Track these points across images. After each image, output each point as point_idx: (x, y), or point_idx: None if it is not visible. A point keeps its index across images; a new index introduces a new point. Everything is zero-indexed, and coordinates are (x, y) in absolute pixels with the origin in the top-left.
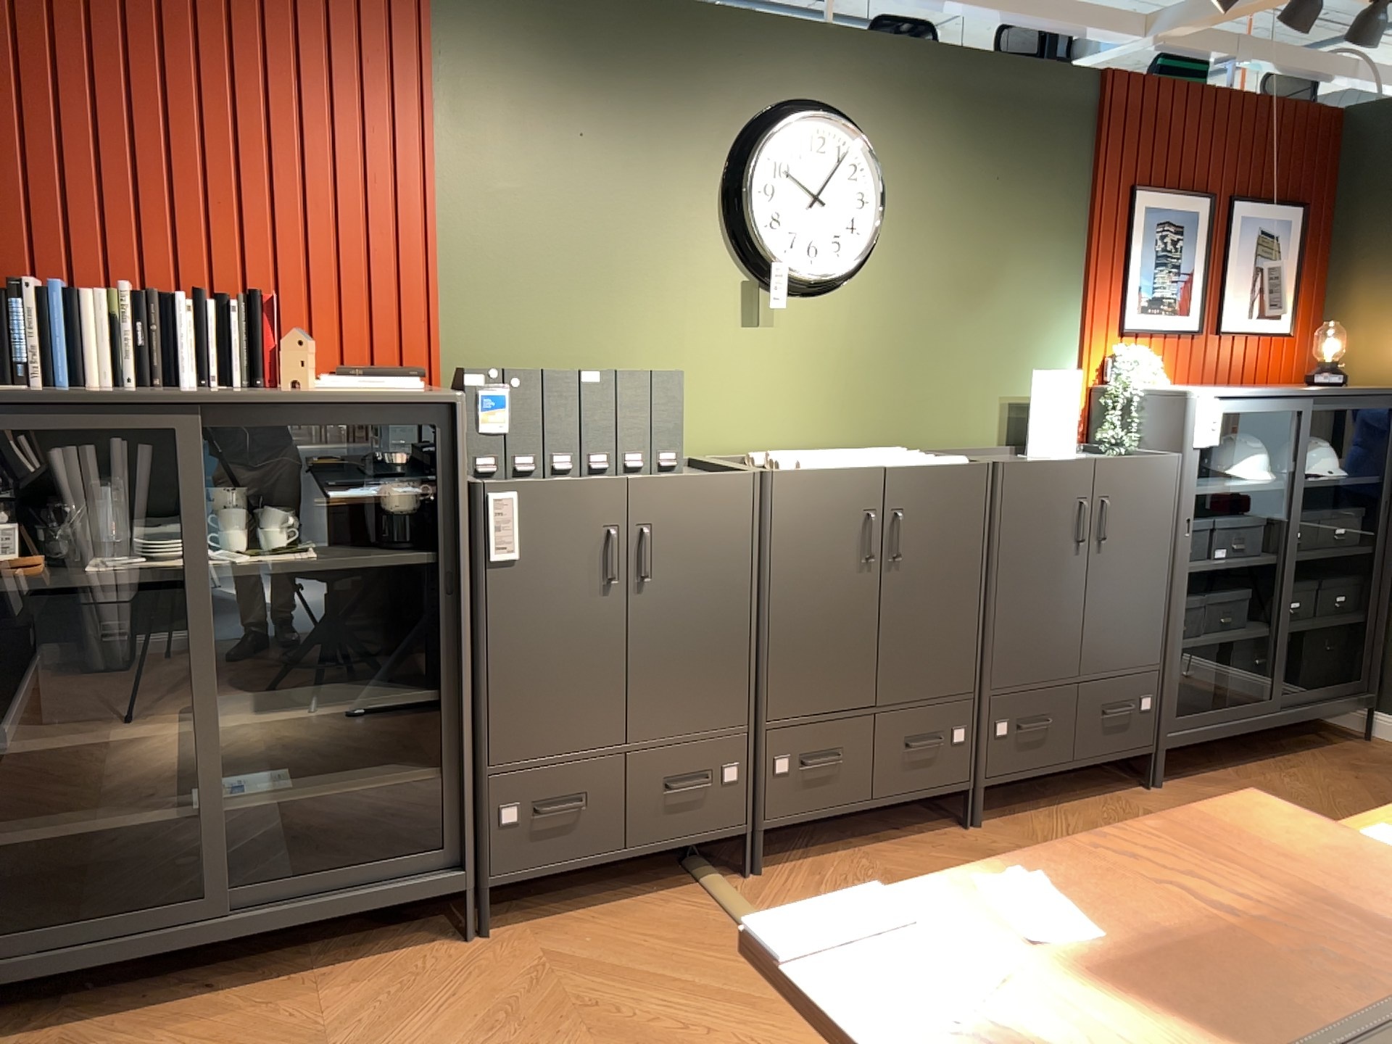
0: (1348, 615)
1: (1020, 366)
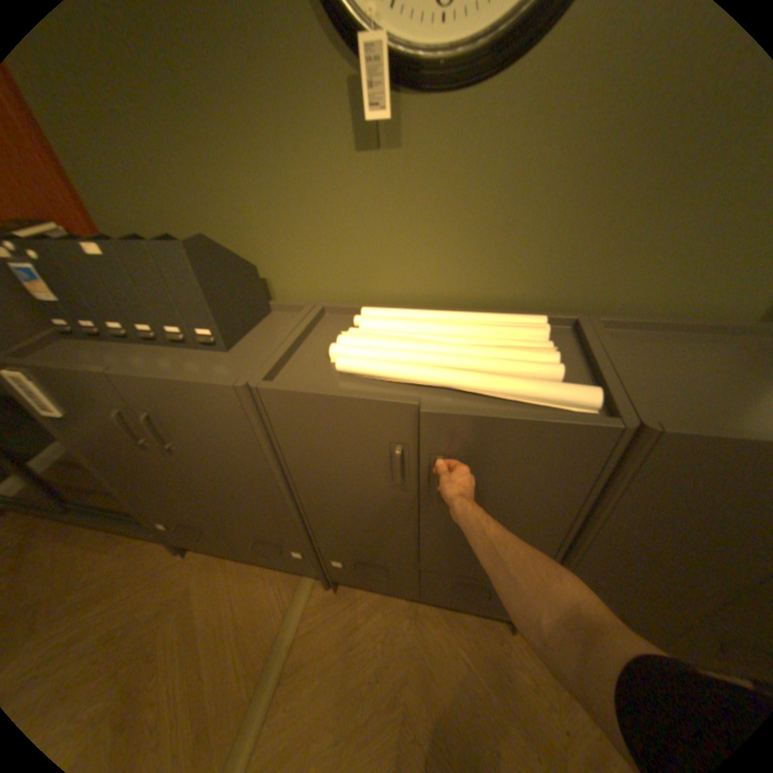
0: None
1: None
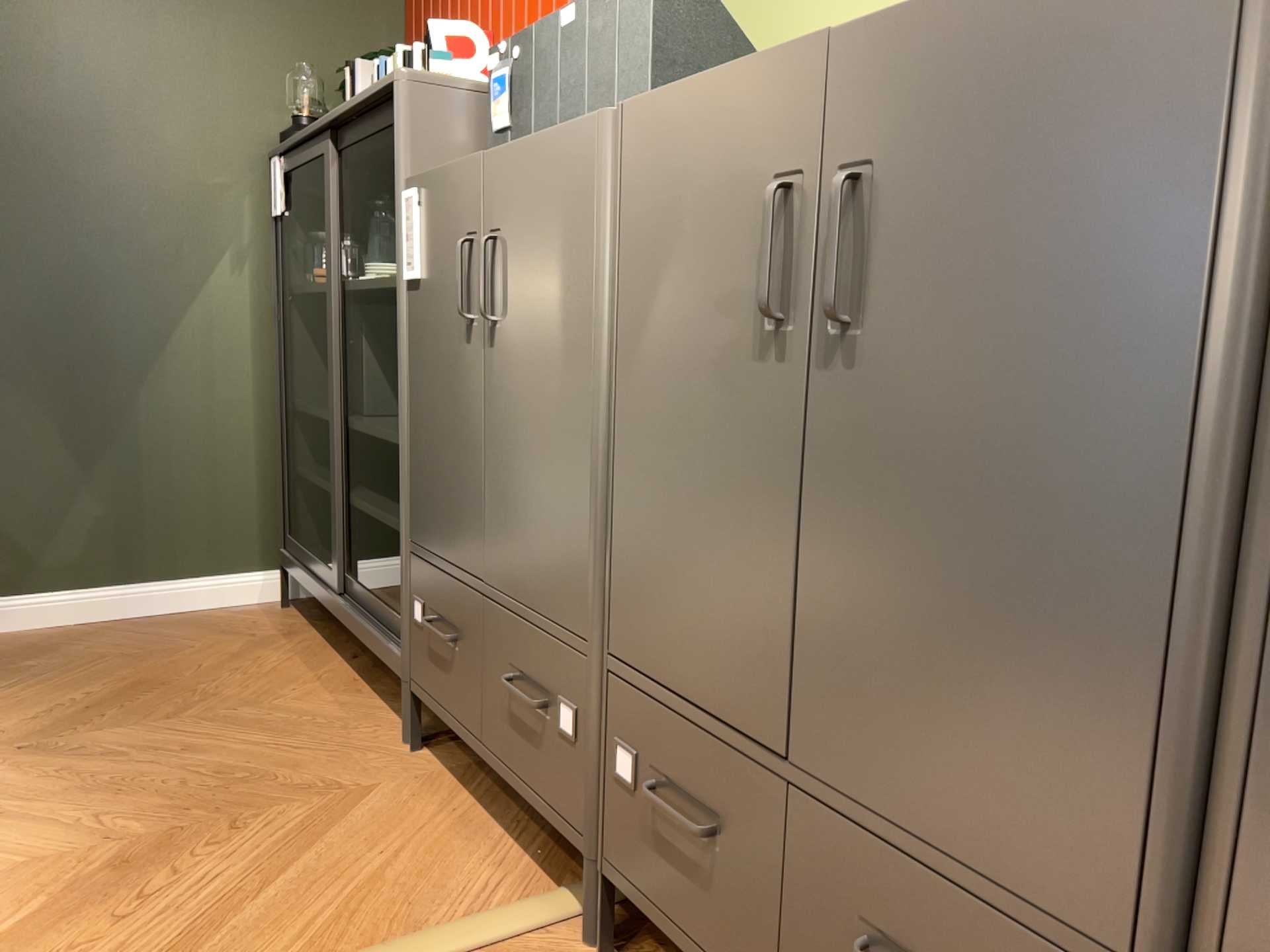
0: None
1: None
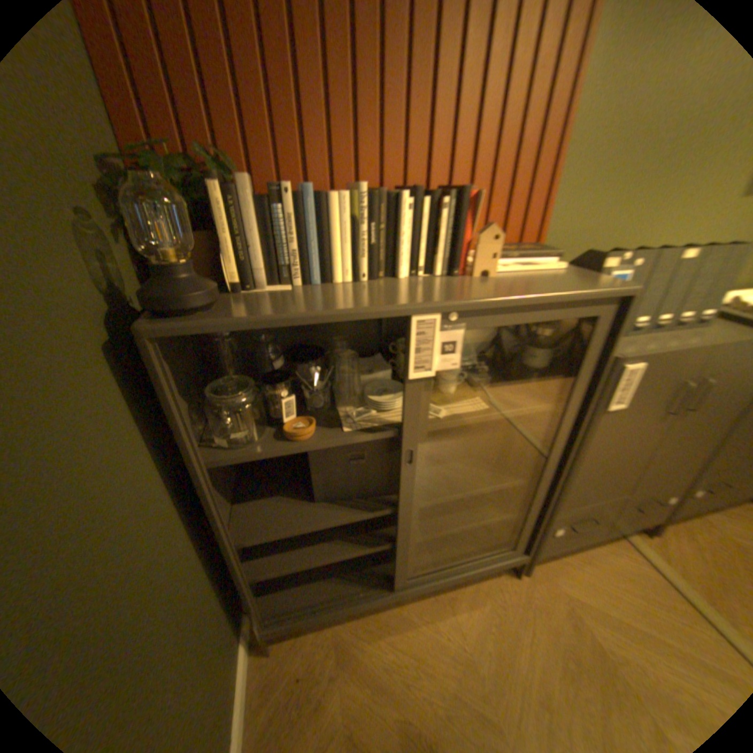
0: None
1: None
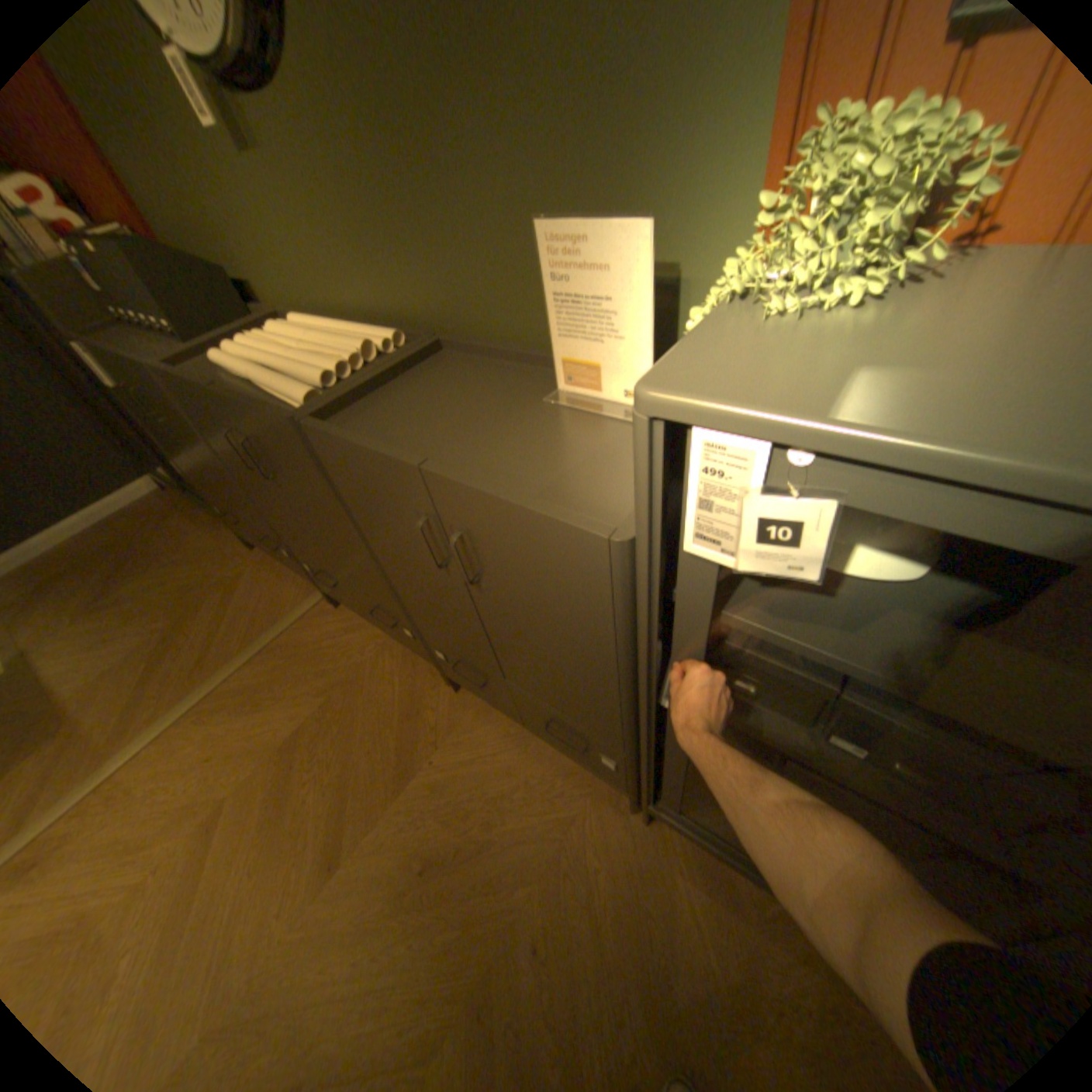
0: None
1: (599, 190)
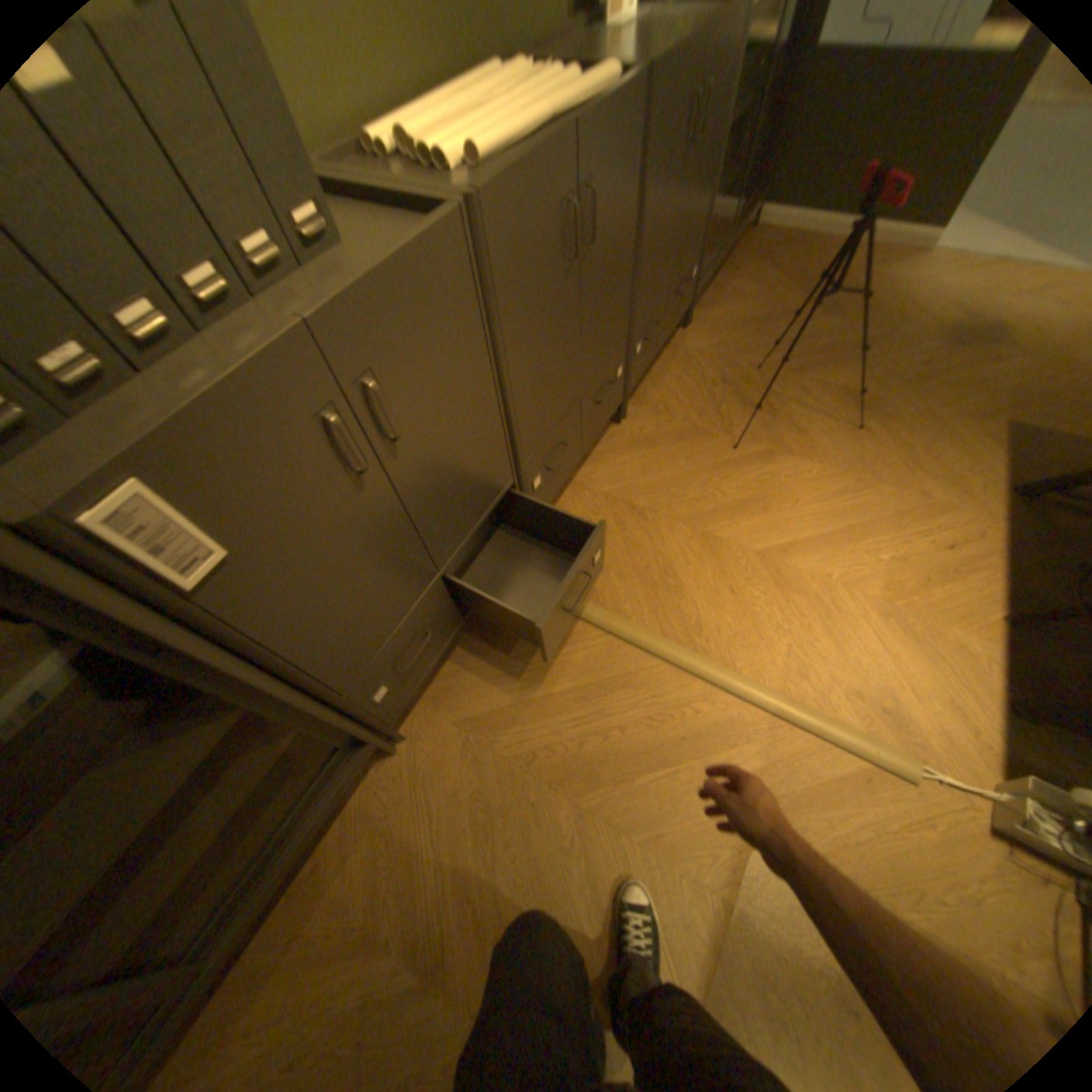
0: (762, 132)
1: None
